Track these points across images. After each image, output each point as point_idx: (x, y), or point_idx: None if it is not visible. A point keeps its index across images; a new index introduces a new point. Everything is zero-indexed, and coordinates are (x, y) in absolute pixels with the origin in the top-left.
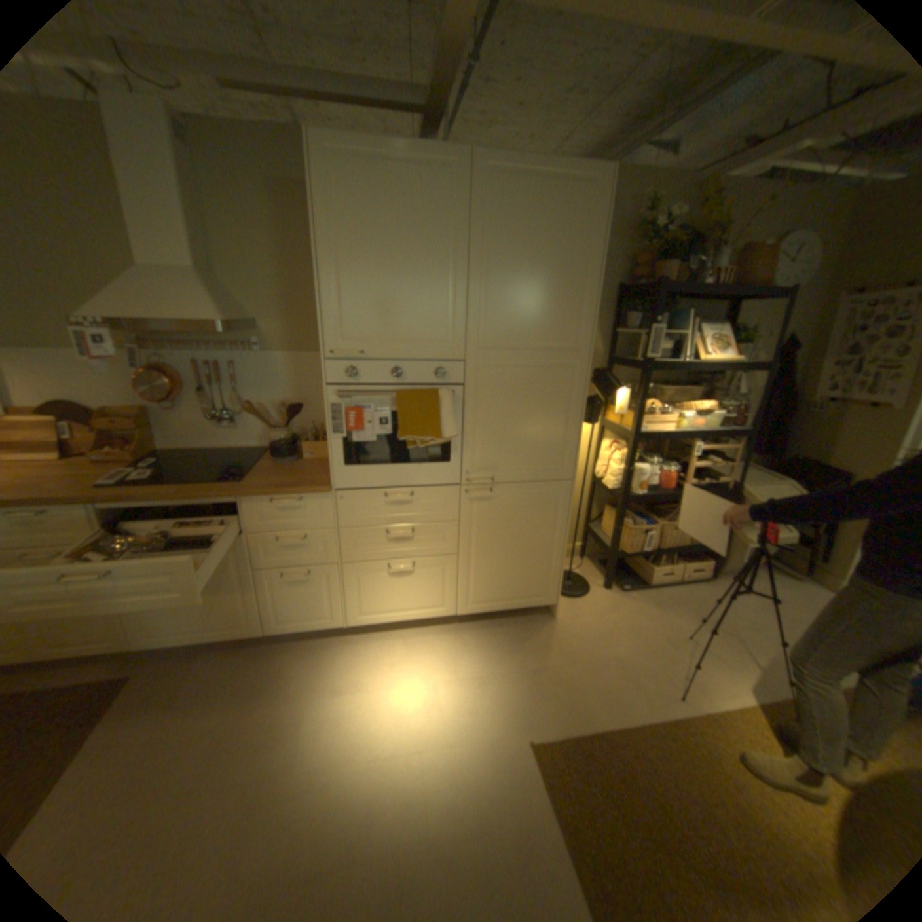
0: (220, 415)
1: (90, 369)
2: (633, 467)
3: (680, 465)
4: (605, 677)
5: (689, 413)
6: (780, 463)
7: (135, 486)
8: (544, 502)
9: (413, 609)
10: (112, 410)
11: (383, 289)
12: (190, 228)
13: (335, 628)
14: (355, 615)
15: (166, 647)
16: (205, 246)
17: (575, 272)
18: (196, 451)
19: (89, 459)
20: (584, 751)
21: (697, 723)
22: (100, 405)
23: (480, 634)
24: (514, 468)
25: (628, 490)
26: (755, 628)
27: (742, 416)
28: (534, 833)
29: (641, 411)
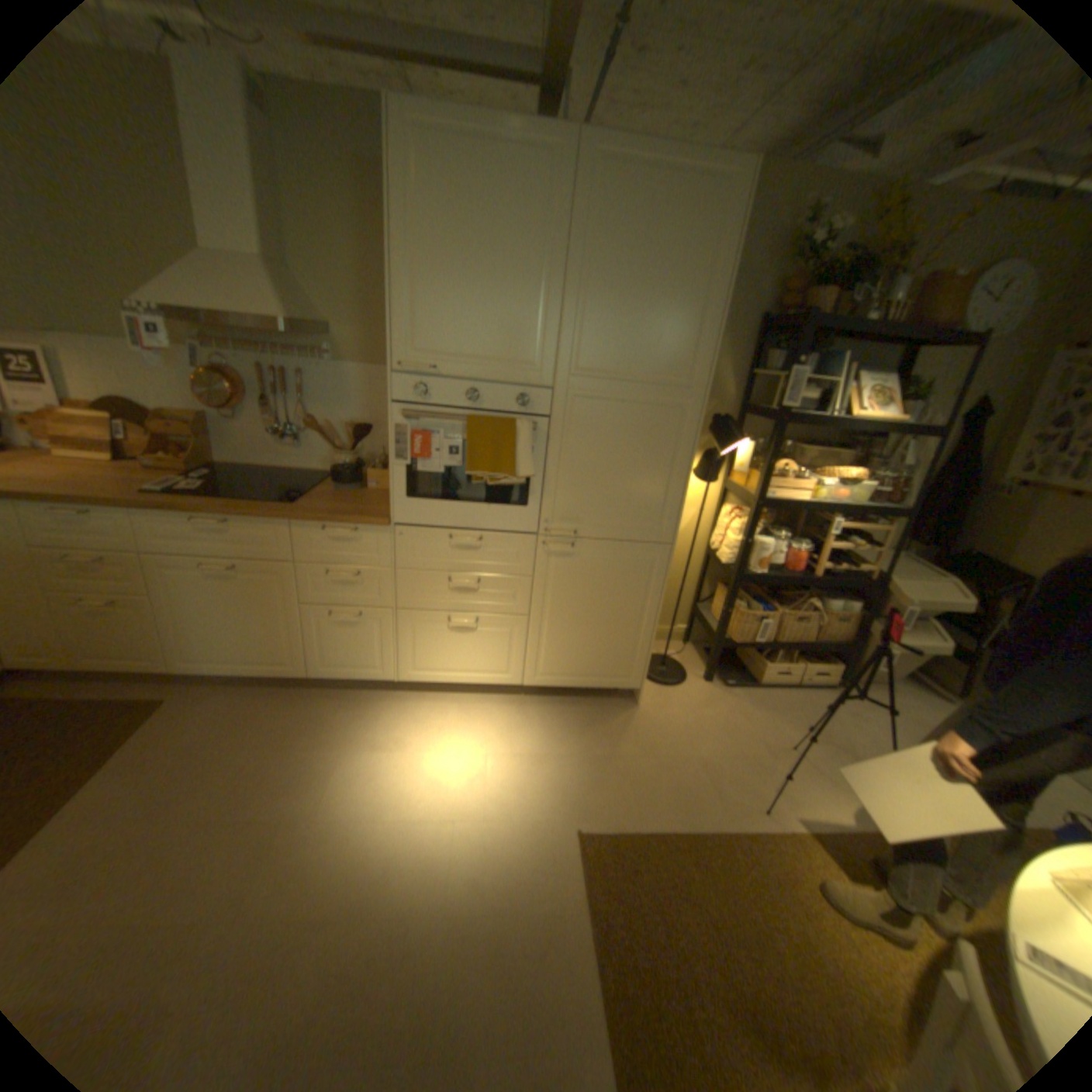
0: (283, 431)
1: (147, 366)
2: (753, 540)
3: (813, 544)
4: (681, 776)
5: (831, 481)
6: (948, 558)
7: (181, 497)
8: (634, 567)
9: (473, 671)
10: (168, 414)
11: (462, 295)
12: (259, 211)
13: (385, 681)
14: (407, 669)
15: (203, 676)
16: (277, 234)
17: (695, 292)
18: (254, 469)
19: (139, 465)
20: (638, 849)
21: (778, 840)
22: (156, 407)
23: (547, 710)
24: (602, 522)
25: (744, 566)
26: (878, 748)
27: (899, 492)
28: (562, 923)
29: (770, 473)
